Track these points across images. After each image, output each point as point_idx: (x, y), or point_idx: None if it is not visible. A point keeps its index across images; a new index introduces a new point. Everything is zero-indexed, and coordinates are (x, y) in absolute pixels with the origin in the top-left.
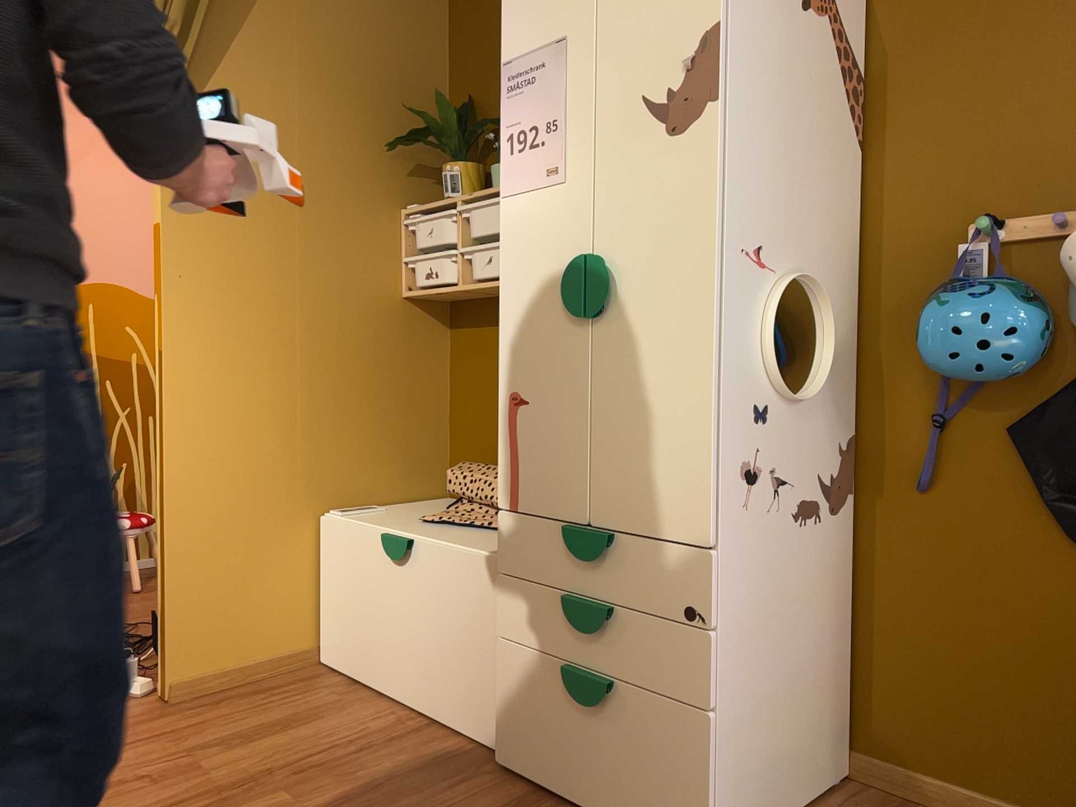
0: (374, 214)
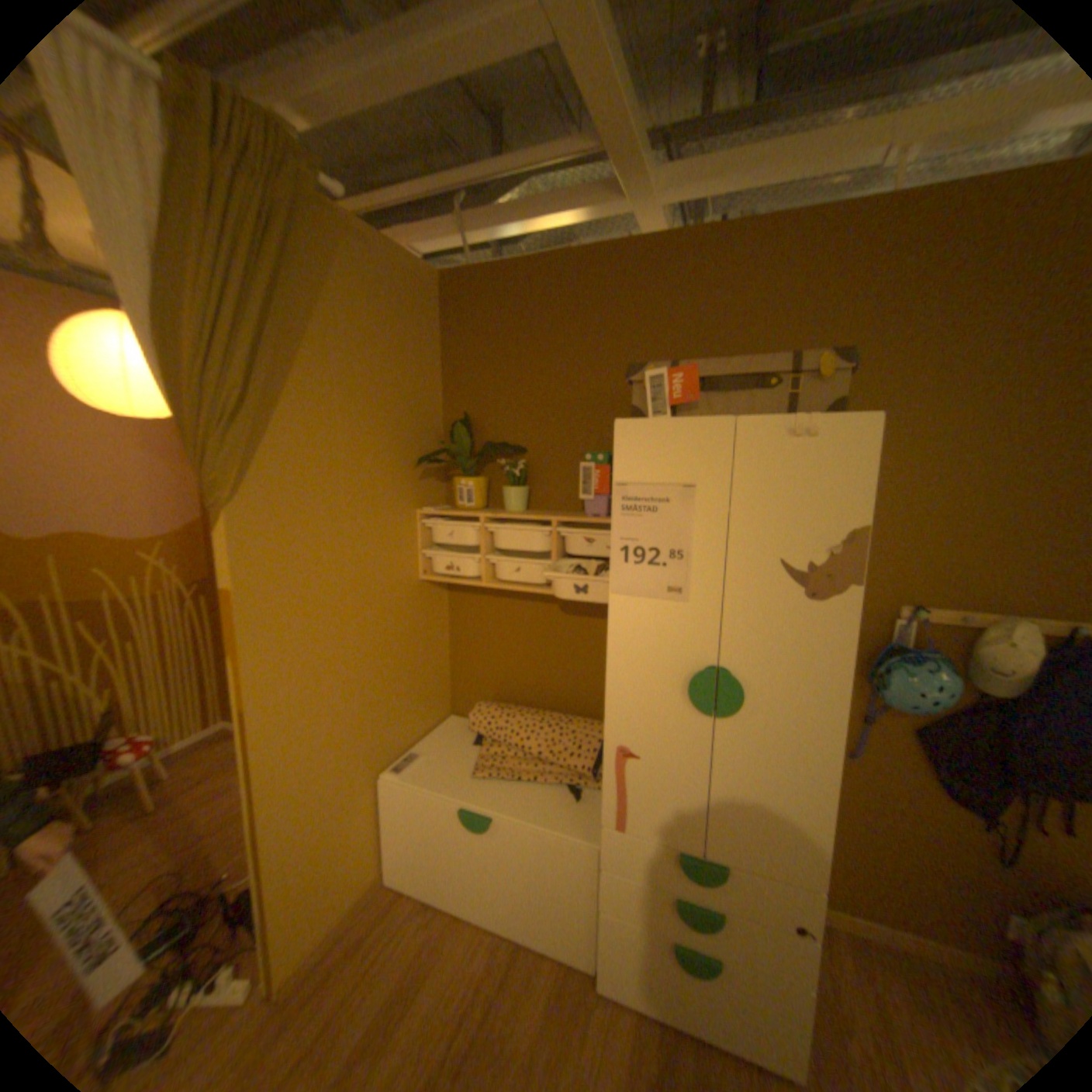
0: (398, 519)
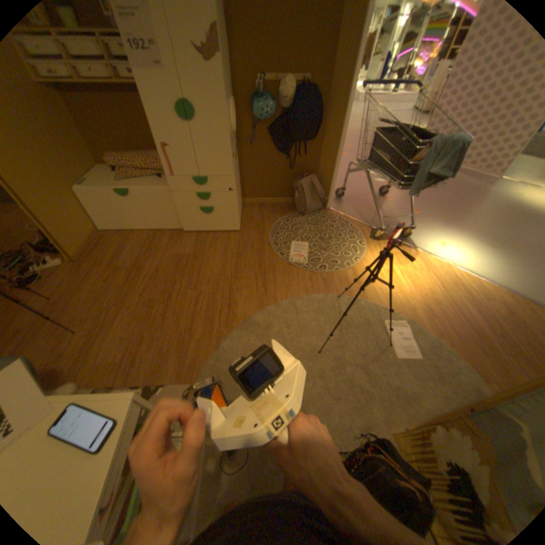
0: None
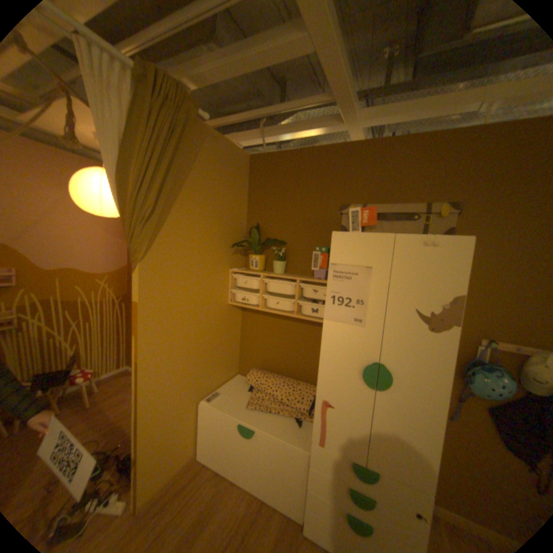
0: (221, 273)
